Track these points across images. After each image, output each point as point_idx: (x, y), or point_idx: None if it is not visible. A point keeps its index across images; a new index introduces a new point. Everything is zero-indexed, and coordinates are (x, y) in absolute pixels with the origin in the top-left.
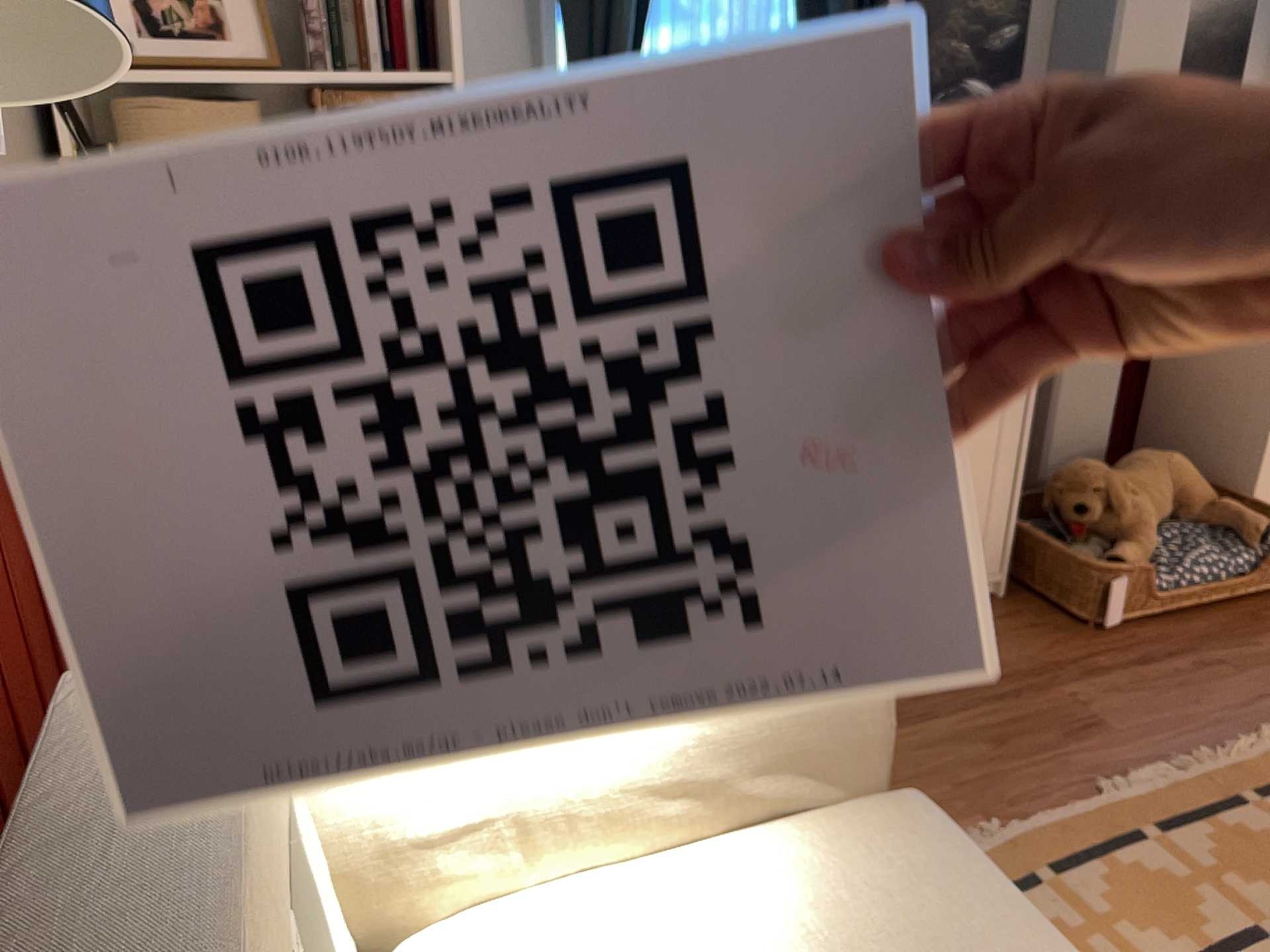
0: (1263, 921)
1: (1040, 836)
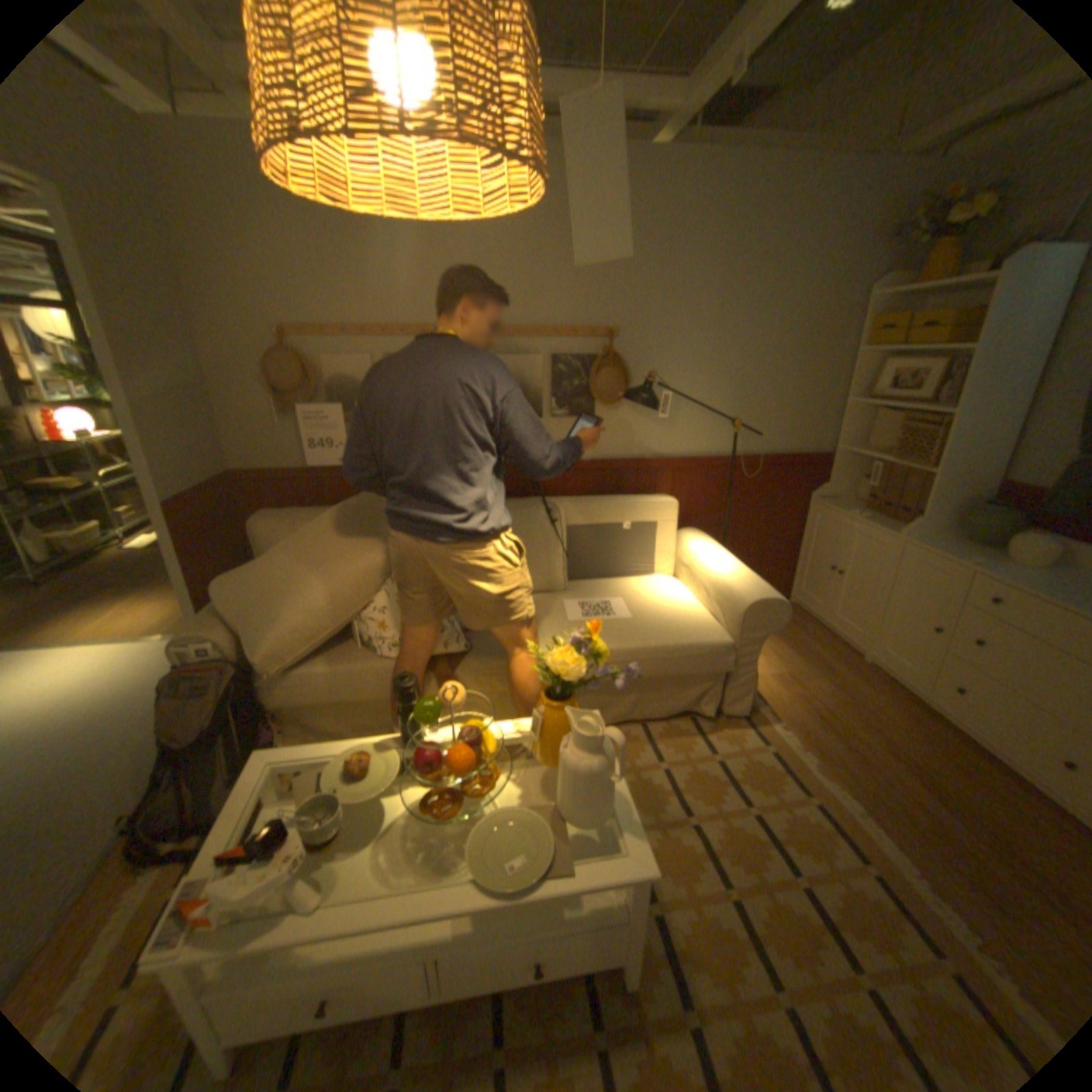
0: (812, 884)
1: (846, 813)
